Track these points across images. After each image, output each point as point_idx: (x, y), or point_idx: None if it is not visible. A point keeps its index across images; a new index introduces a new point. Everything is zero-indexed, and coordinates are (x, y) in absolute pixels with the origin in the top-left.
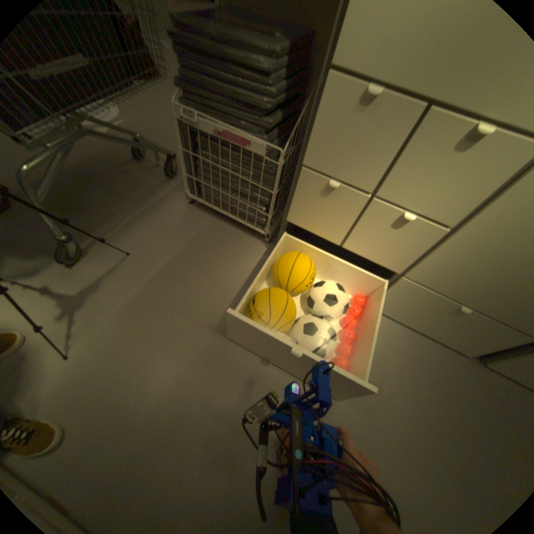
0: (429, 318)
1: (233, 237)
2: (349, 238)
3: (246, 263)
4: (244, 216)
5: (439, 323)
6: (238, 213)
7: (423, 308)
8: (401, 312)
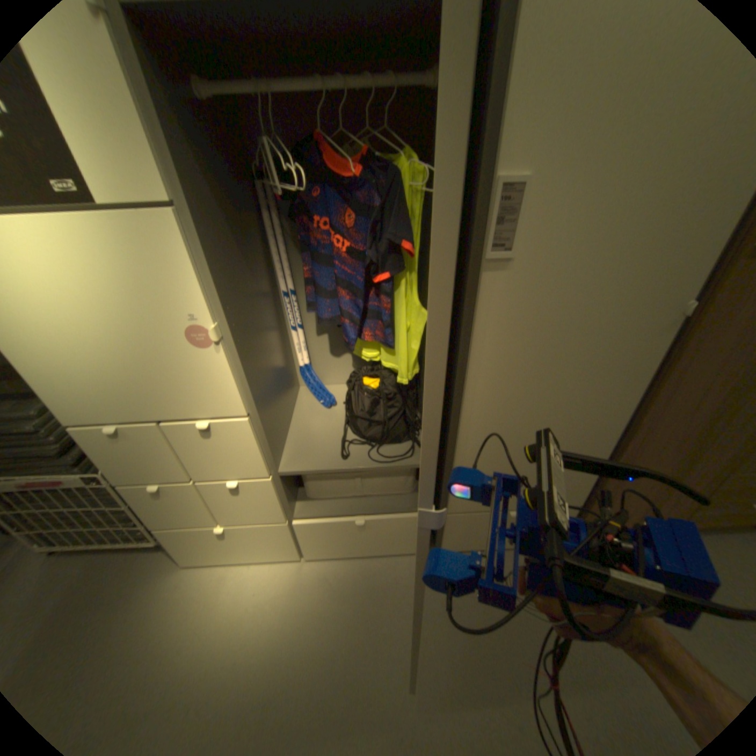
0: (353, 542)
1: (119, 569)
2: (216, 516)
3: (139, 596)
4: (118, 539)
5: (364, 541)
6: (109, 539)
7: (337, 537)
8: (330, 550)
